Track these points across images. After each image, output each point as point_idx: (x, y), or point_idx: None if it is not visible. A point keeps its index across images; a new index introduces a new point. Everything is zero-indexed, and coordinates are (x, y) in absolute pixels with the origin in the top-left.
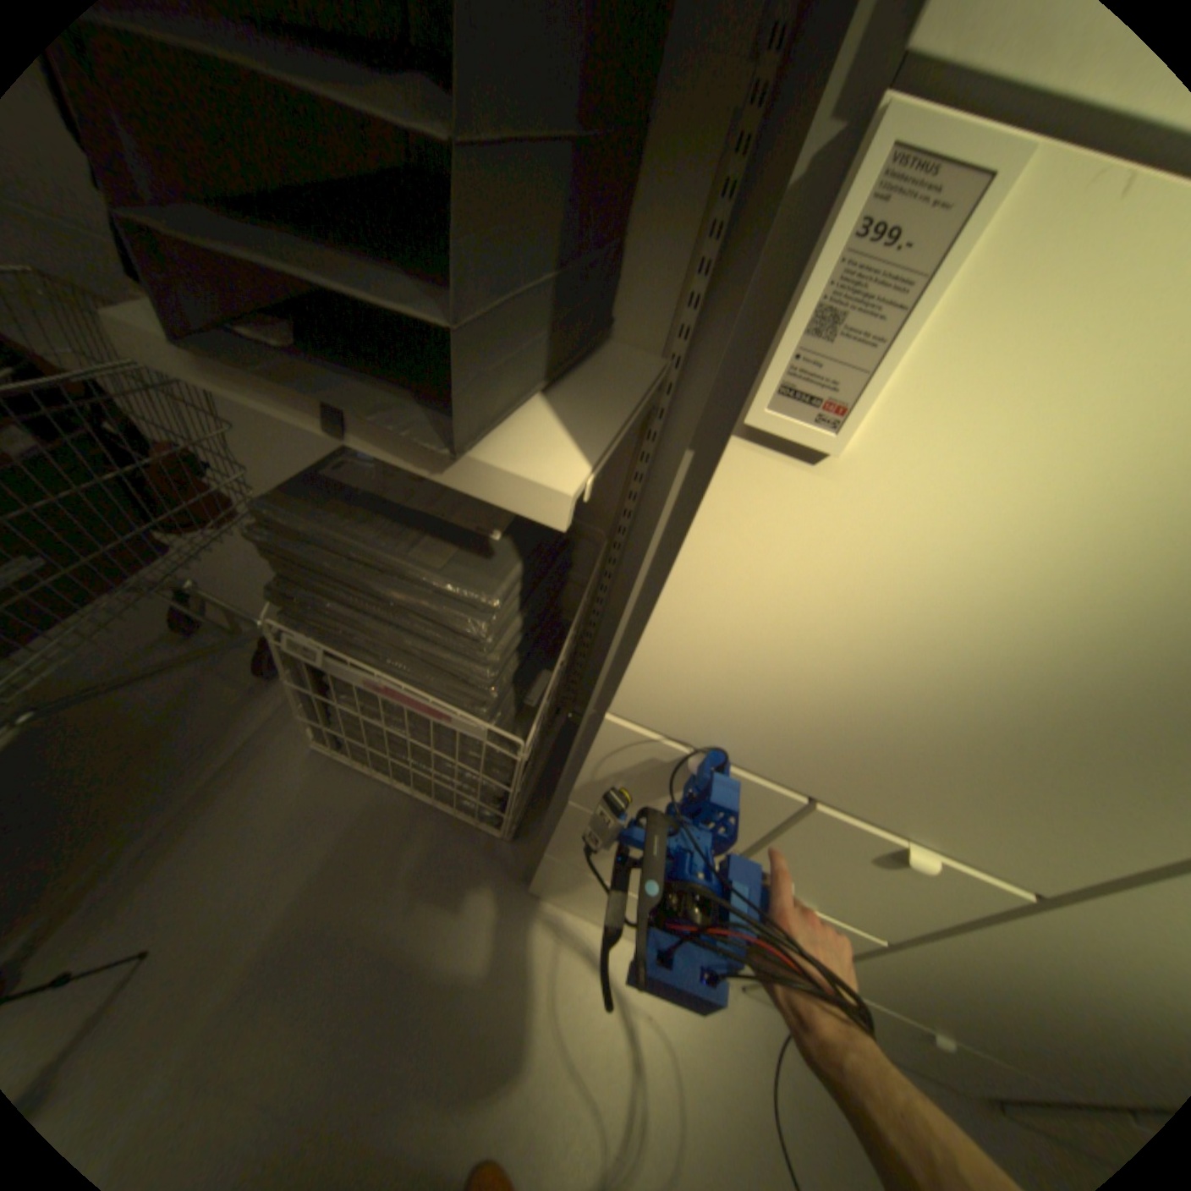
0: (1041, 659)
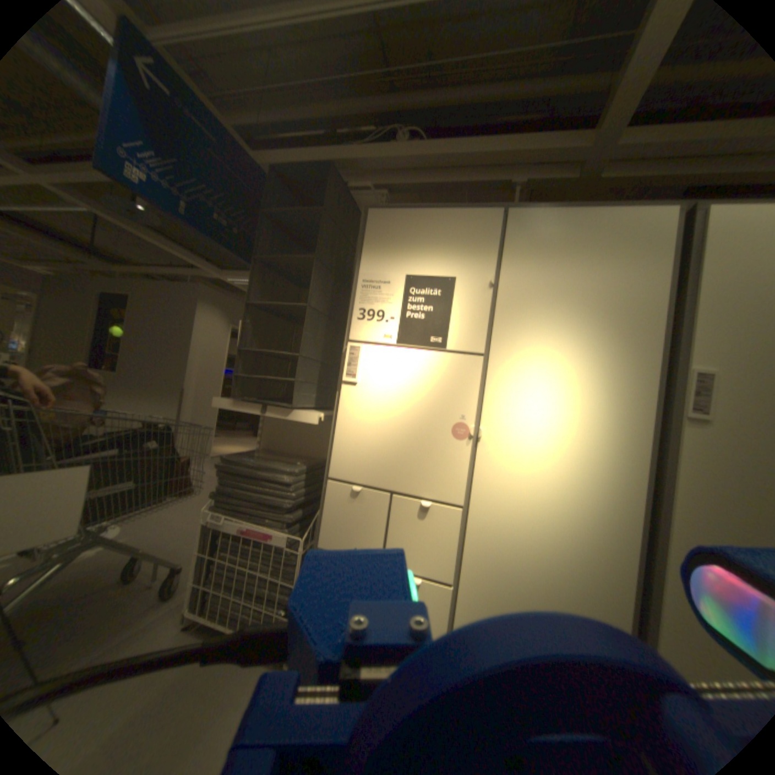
0: (406, 416)
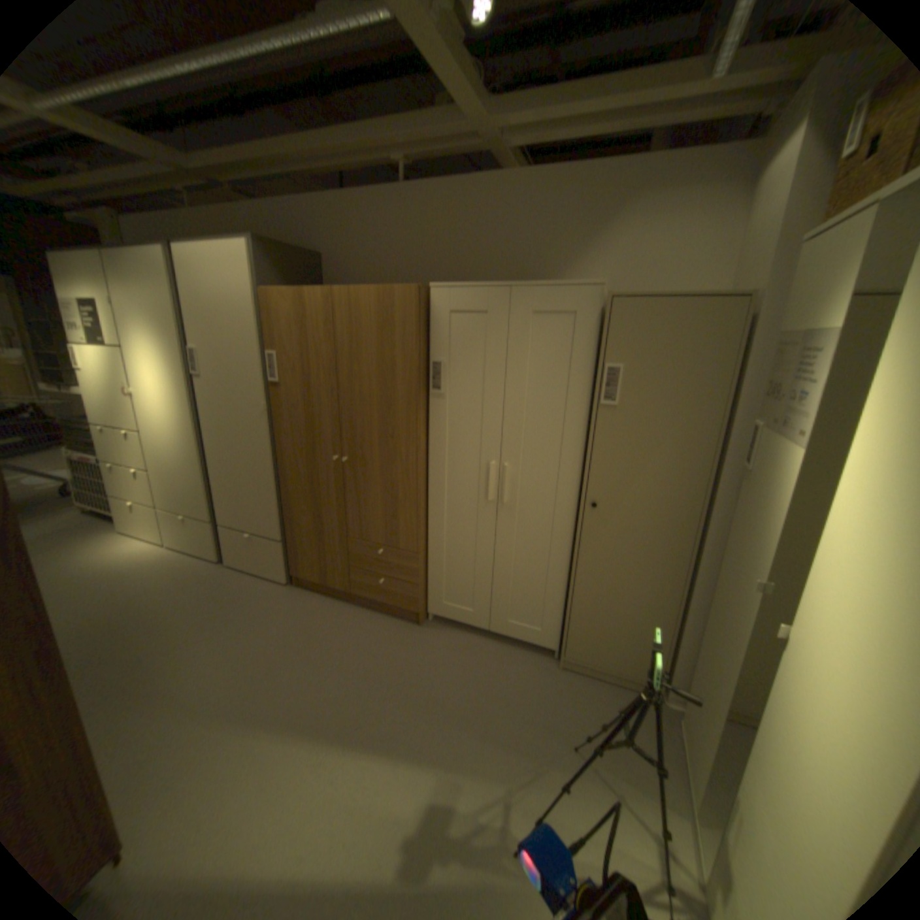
0: (105, 385)
